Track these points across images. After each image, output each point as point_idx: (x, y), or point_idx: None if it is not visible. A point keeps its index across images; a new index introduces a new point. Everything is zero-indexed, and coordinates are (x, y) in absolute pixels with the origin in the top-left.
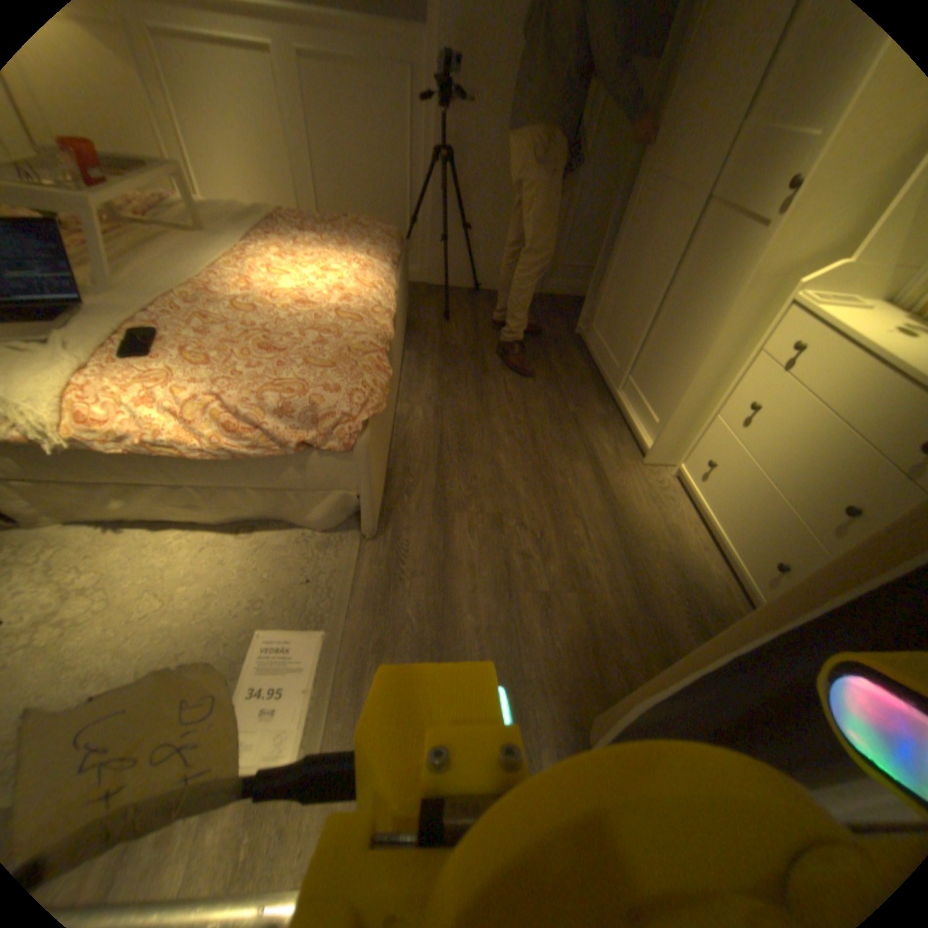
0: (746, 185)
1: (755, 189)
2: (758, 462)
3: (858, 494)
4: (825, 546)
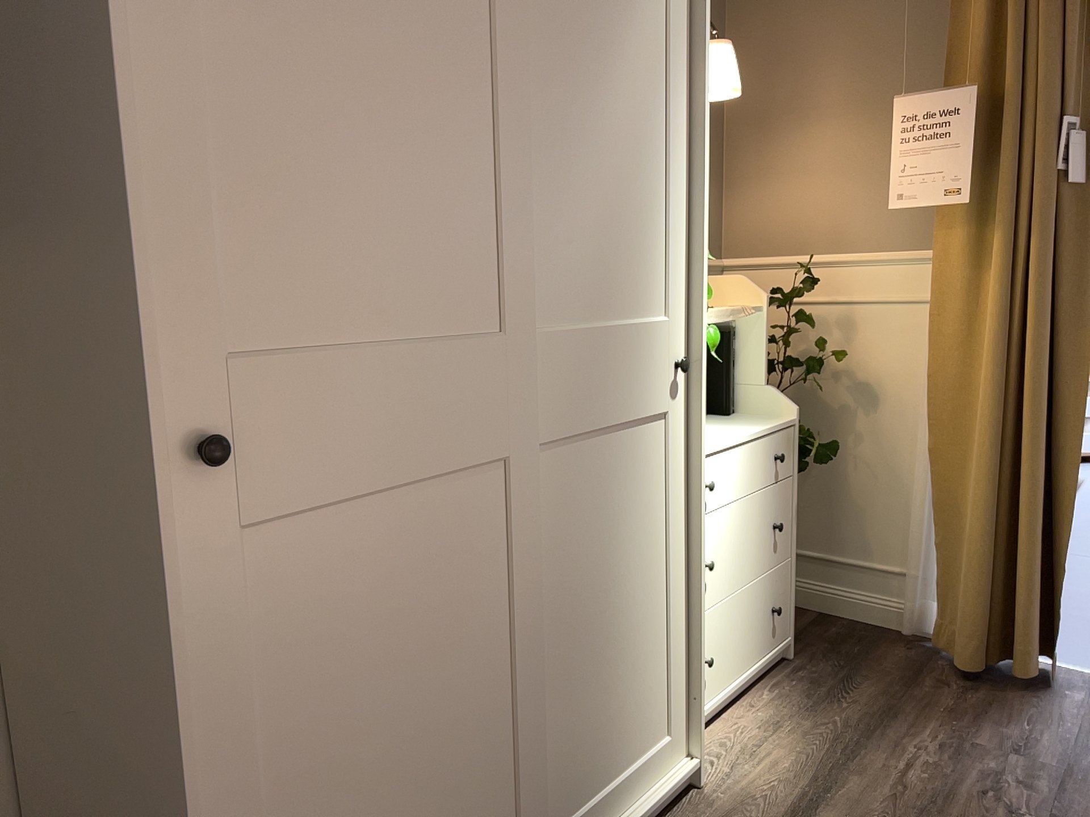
0: (619, 397)
1: (634, 394)
2: (727, 599)
3: (771, 521)
4: (777, 567)
